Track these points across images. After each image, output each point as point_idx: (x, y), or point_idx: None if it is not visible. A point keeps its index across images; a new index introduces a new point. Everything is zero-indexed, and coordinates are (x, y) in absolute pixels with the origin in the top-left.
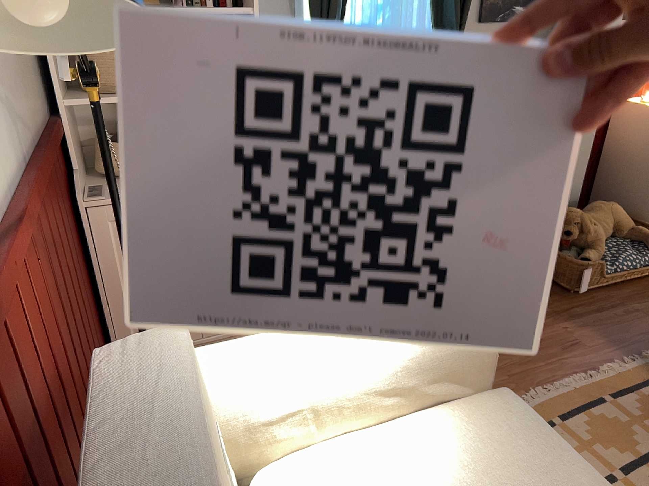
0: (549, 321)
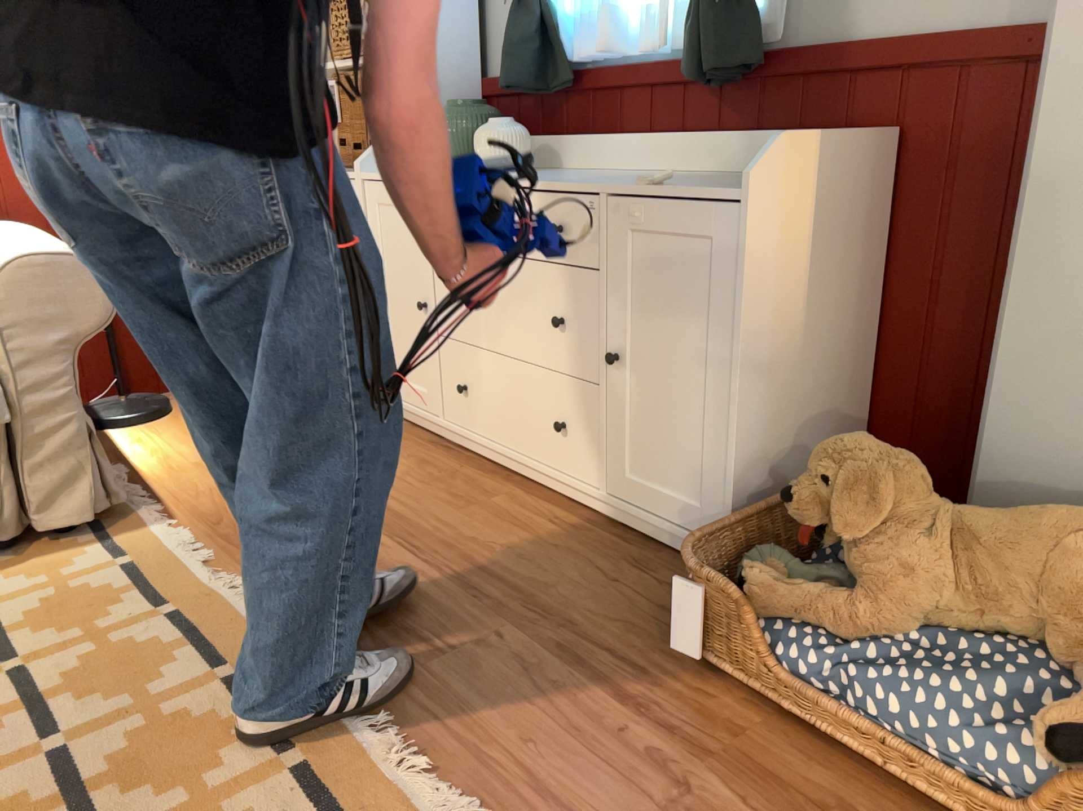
0: (521, 613)
